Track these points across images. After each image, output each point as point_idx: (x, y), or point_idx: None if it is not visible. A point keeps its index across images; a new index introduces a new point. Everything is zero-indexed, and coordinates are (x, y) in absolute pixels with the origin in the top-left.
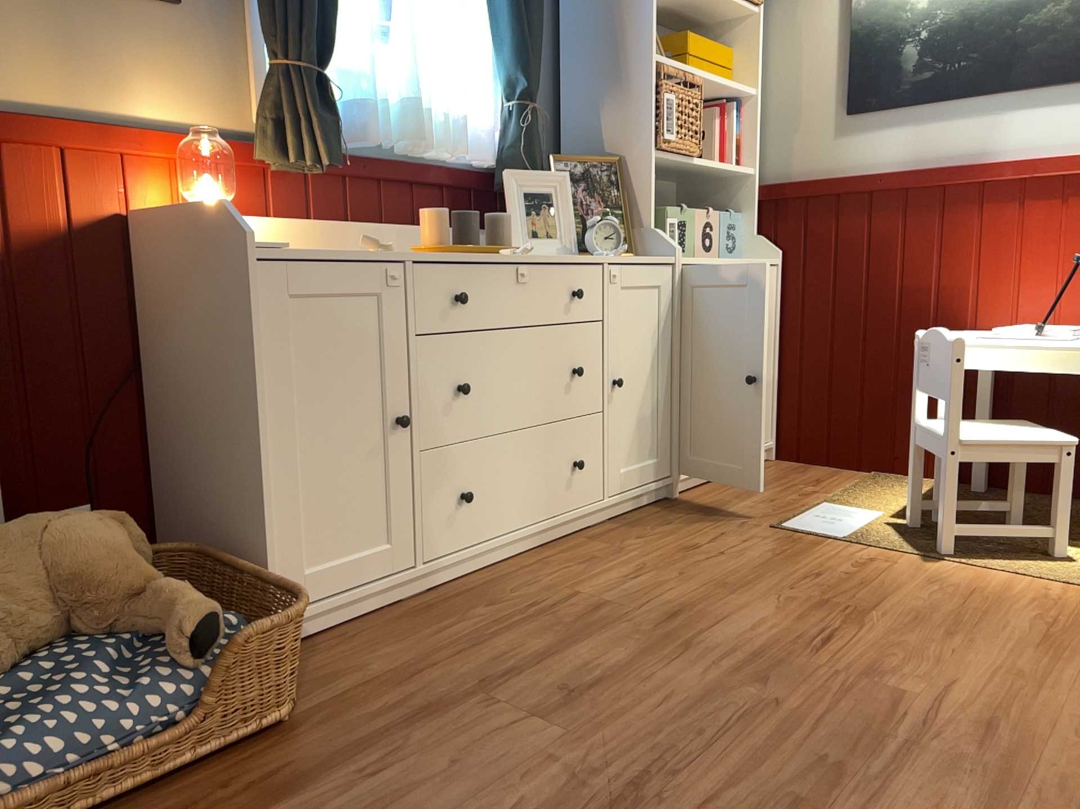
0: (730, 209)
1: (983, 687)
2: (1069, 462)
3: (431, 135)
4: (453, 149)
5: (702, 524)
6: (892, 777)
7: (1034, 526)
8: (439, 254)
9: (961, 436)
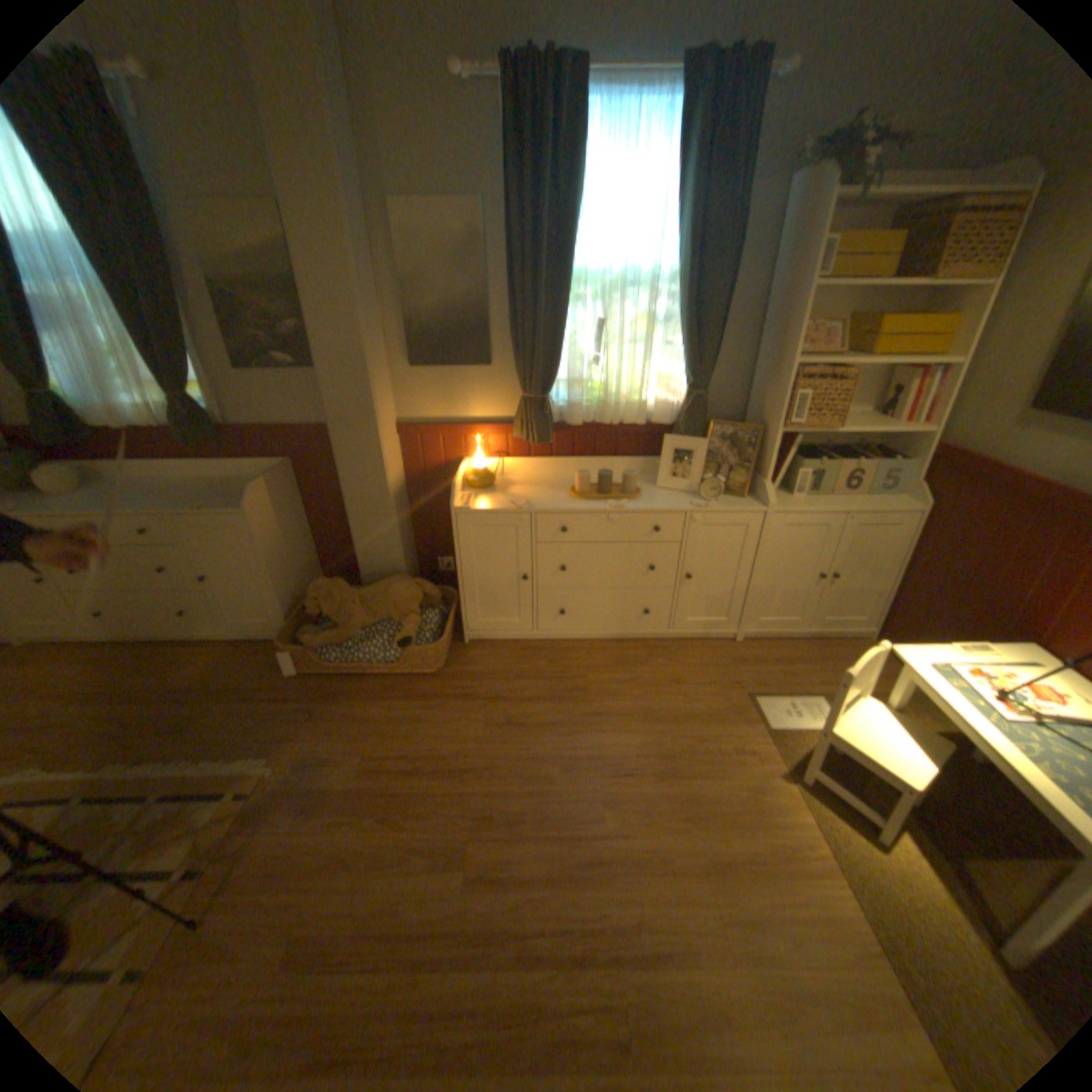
0: (911, 452)
1: (639, 852)
2: (911, 801)
3: (626, 409)
4: (634, 421)
5: (715, 670)
6: (530, 842)
7: (875, 815)
8: (565, 503)
9: (843, 730)
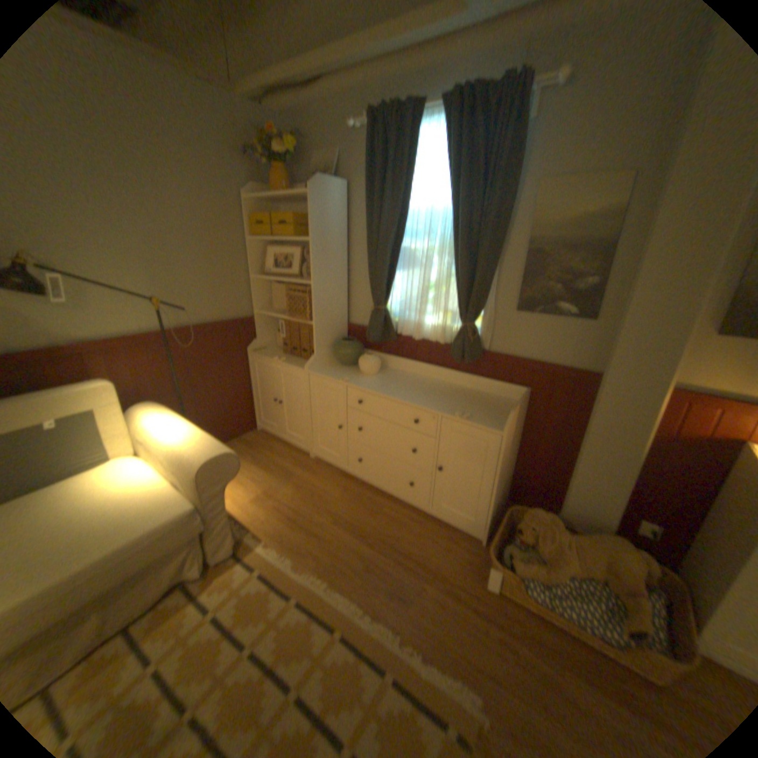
0: None
1: None
2: None
3: None
4: None
5: None
6: None
7: None
8: None
9: None
